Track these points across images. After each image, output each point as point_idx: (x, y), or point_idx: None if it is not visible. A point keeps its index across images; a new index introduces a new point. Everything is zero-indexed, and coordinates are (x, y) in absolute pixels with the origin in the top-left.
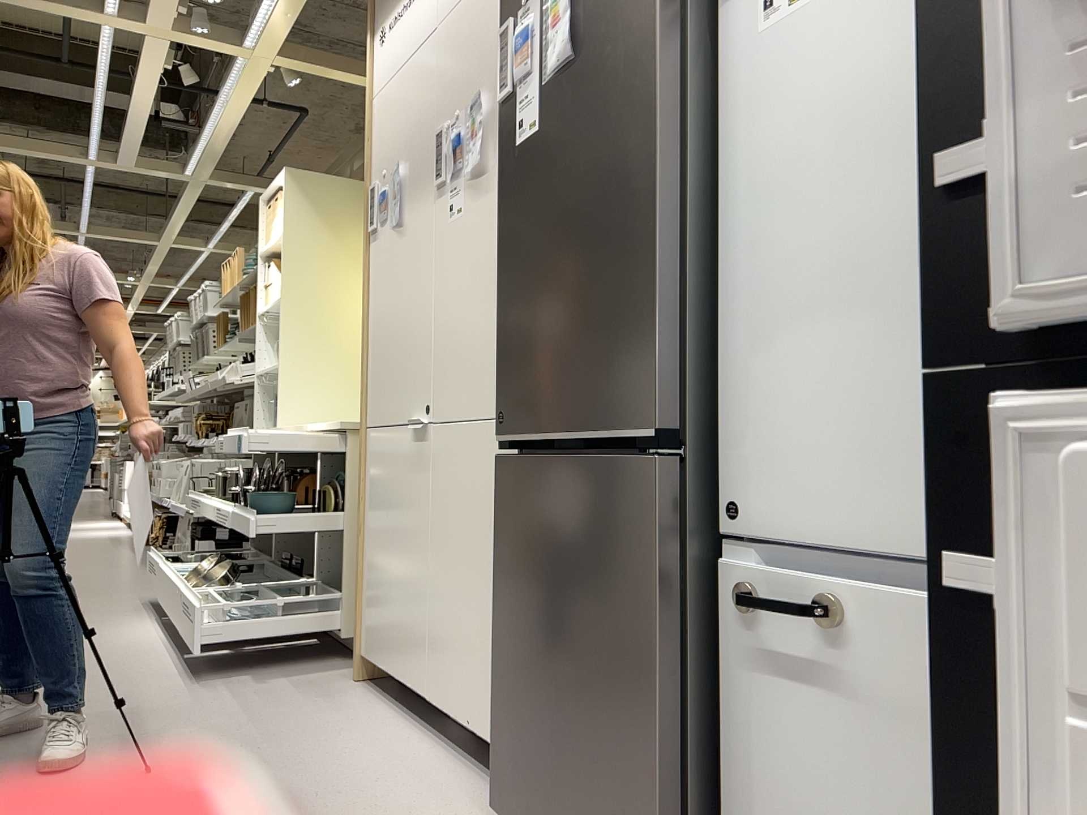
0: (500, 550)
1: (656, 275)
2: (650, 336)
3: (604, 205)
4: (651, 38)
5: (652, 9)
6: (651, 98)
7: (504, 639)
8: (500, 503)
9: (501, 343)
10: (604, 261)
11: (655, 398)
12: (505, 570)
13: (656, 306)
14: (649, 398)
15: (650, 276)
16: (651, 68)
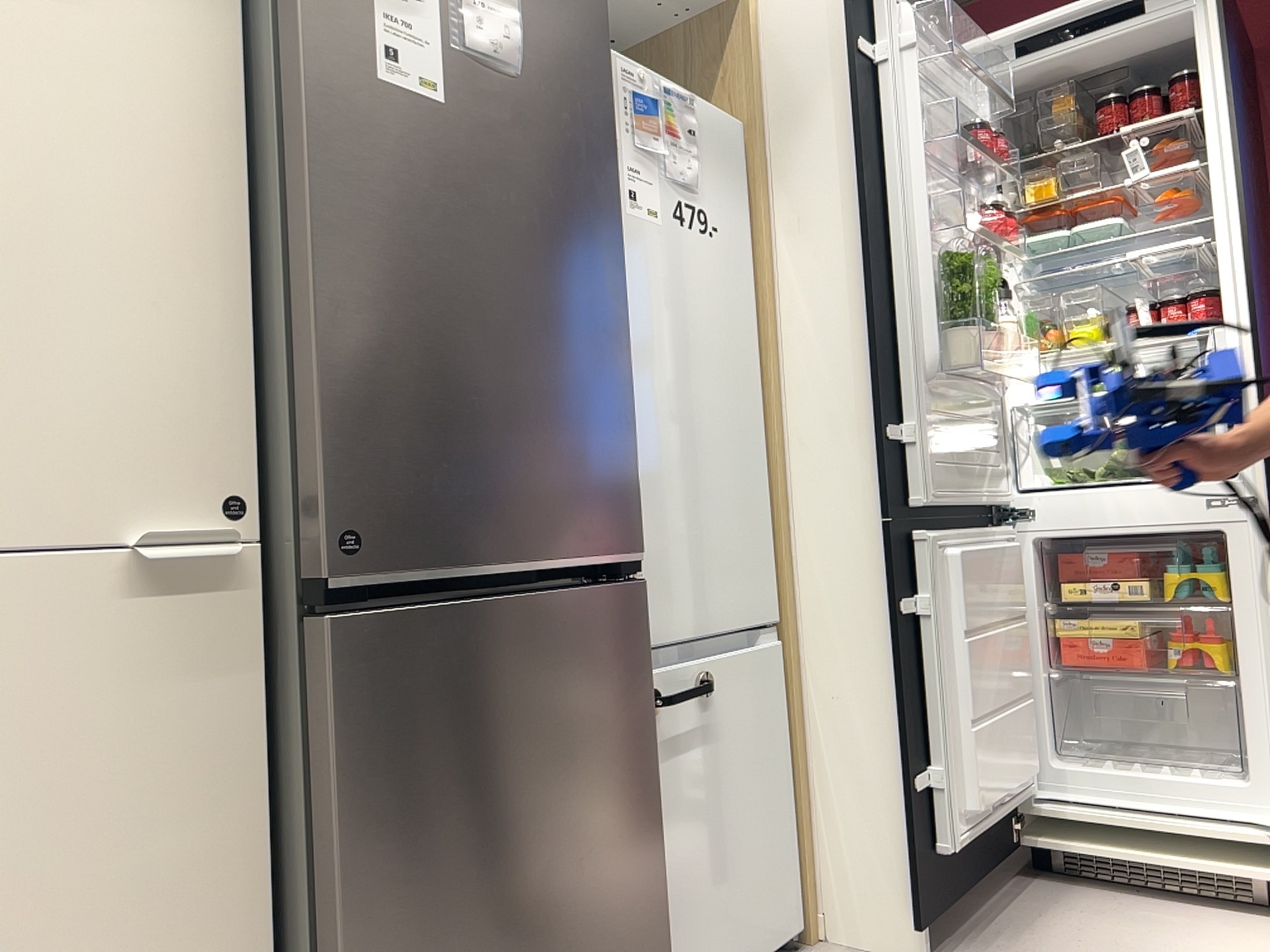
0: (353, 790)
1: (630, 397)
2: (628, 457)
3: (570, 292)
4: (611, 156)
5: (609, 127)
6: (614, 215)
7: (382, 947)
8: (350, 702)
9: (336, 403)
10: (573, 357)
11: (637, 520)
12: (378, 820)
13: (631, 427)
14: (631, 519)
15: (624, 396)
16: (612, 186)
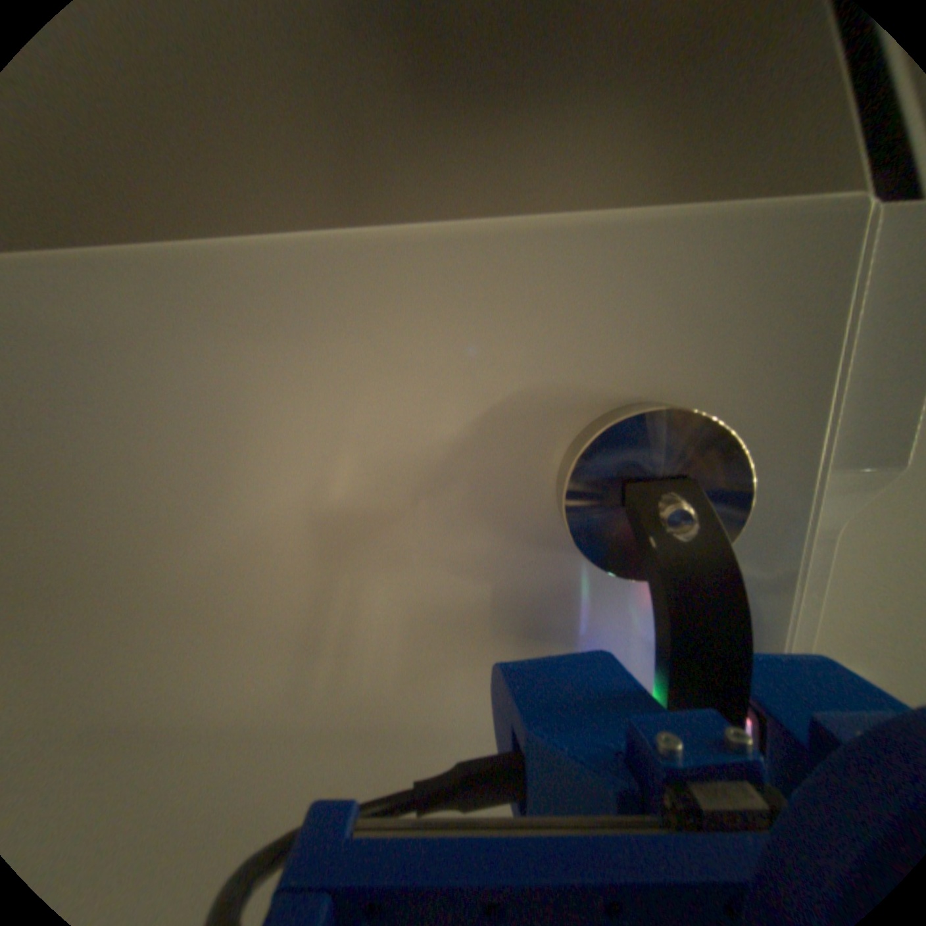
0: None
1: None
2: None
3: None
4: None
5: None
6: None
7: None
8: None
9: None
10: None
11: None
12: None
13: None
14: None
15: None
16: None
